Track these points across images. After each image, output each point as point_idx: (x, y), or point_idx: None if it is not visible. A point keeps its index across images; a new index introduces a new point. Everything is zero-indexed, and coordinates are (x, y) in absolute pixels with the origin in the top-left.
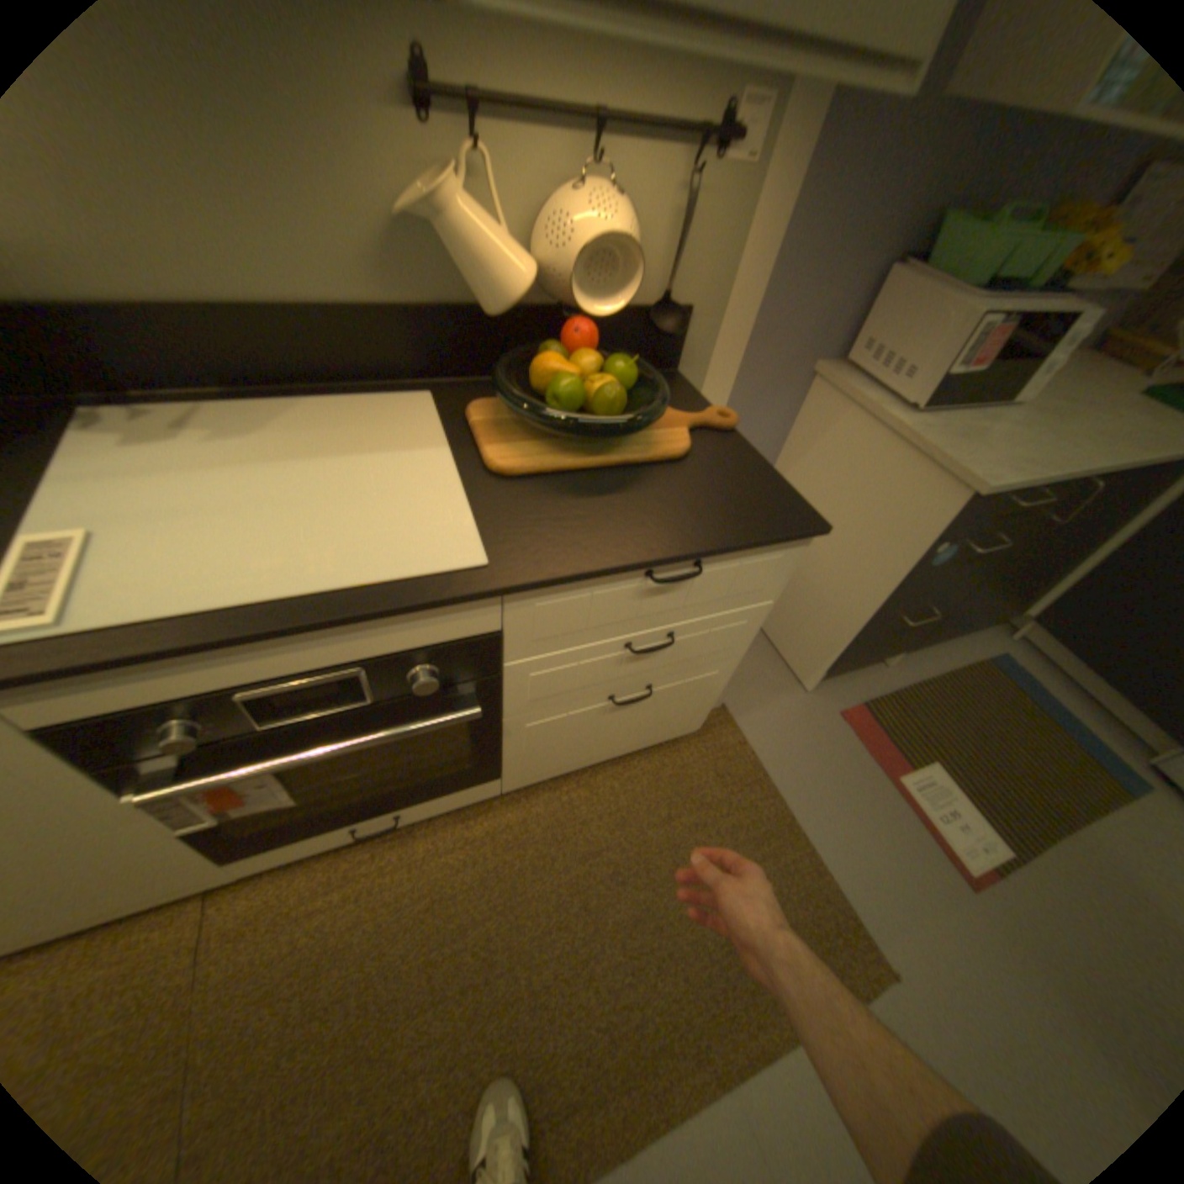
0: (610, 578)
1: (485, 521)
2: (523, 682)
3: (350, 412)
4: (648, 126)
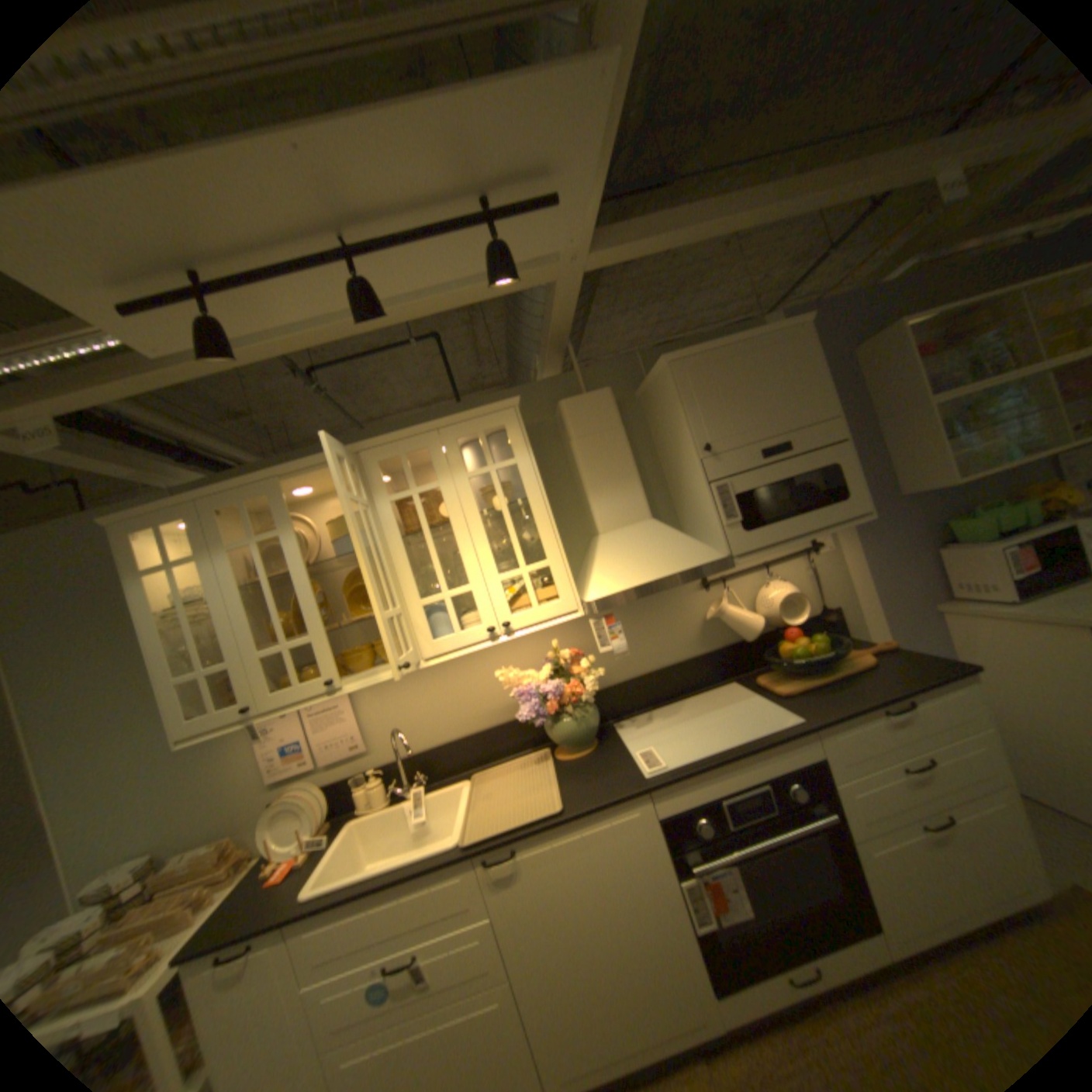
0: (868, 720)
1: (793, 712)
2: (853, 806)
3: (705, 700)
4: (783, 559)
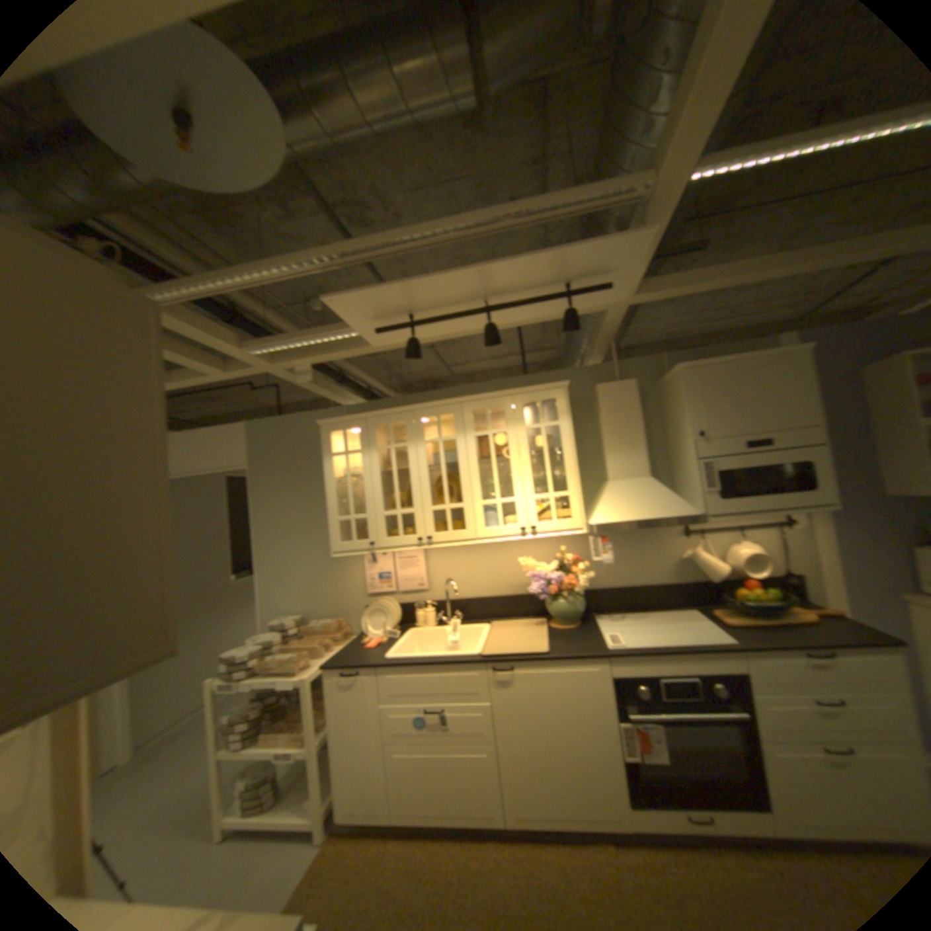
0: (792, 657)
1: (734, 638)
2: (767, 715)
3: (670, 617)
4: (760, 527)
